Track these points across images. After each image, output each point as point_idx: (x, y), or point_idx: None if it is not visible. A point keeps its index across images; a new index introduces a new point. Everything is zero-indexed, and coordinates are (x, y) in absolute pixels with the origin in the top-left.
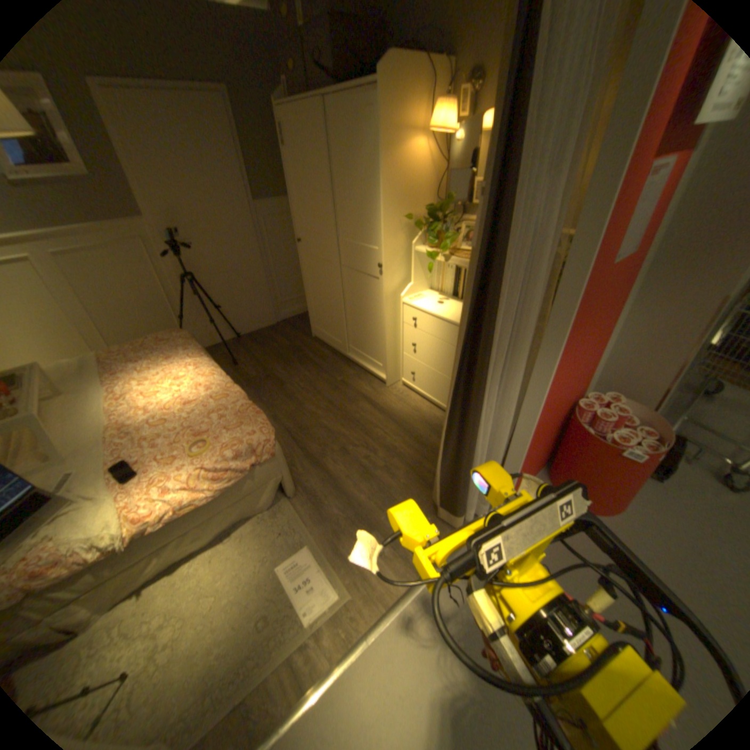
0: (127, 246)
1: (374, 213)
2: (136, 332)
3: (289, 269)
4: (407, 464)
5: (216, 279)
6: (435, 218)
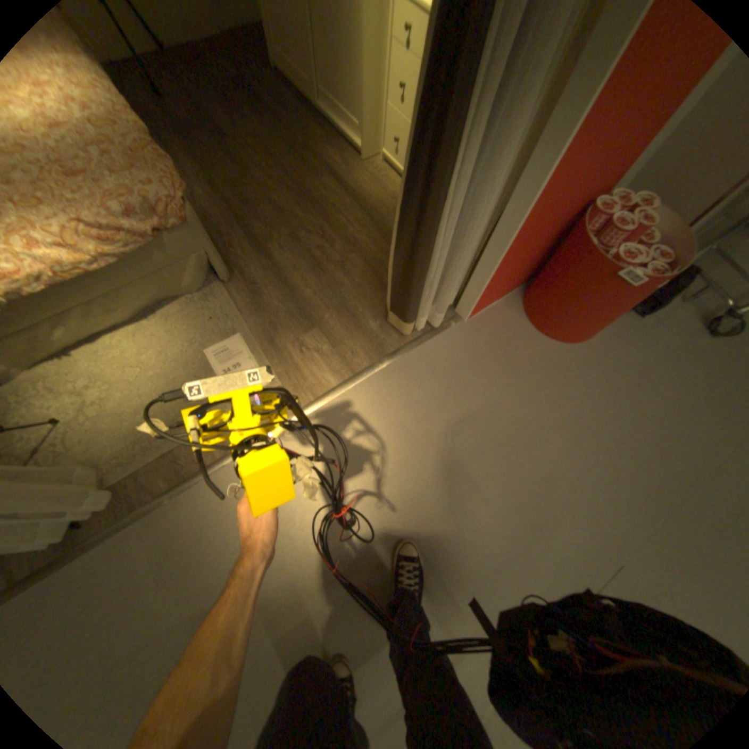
0: None
1: None
2: None
3: None
4: (367, 262)
5: None
6: None
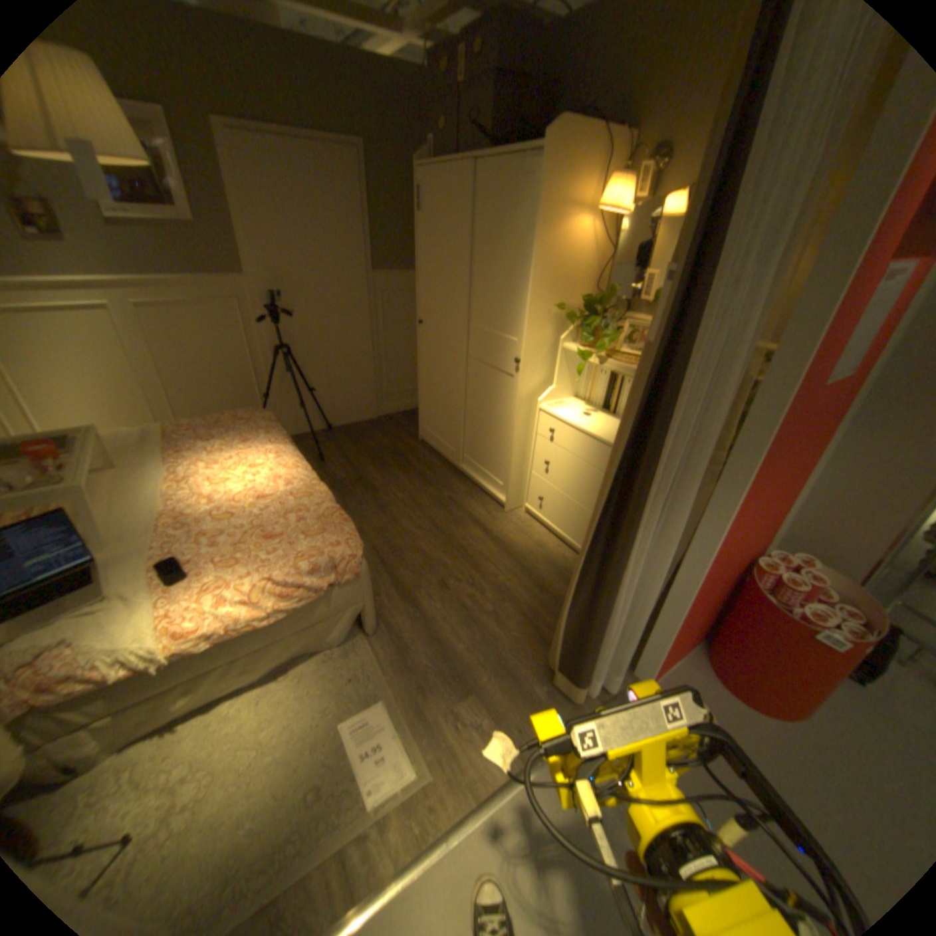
0: (220, 306)
1: (518, 297)
2: (211, 407)
3: (402, 355)
4: (523, 613)
5: (314, 356)
6: (593, 312)
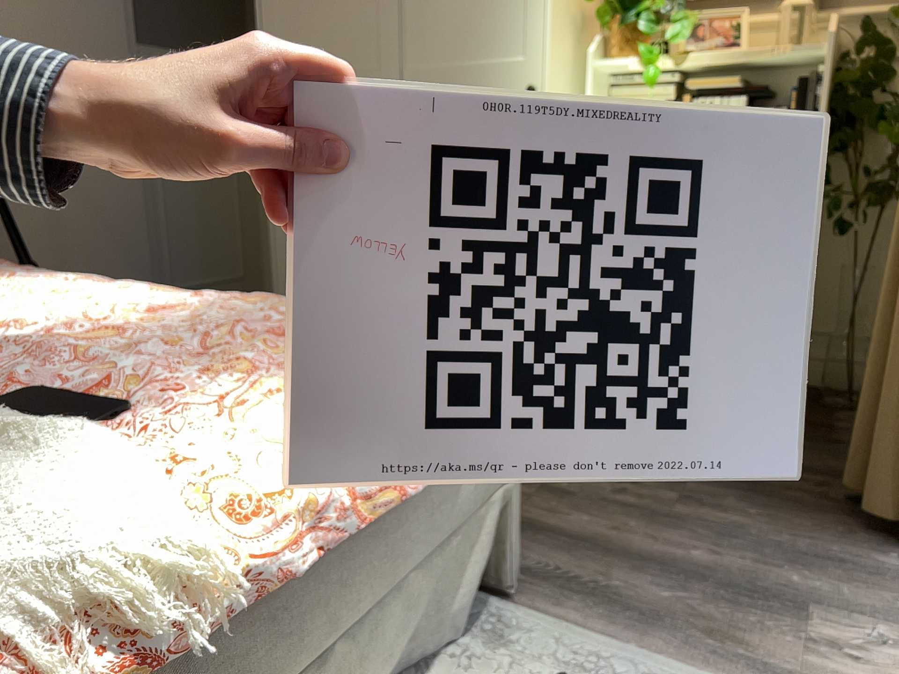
0: None
1: None
2: None
3: (198, 212)
4: (730, 492)
5: None
6: (630, 6)
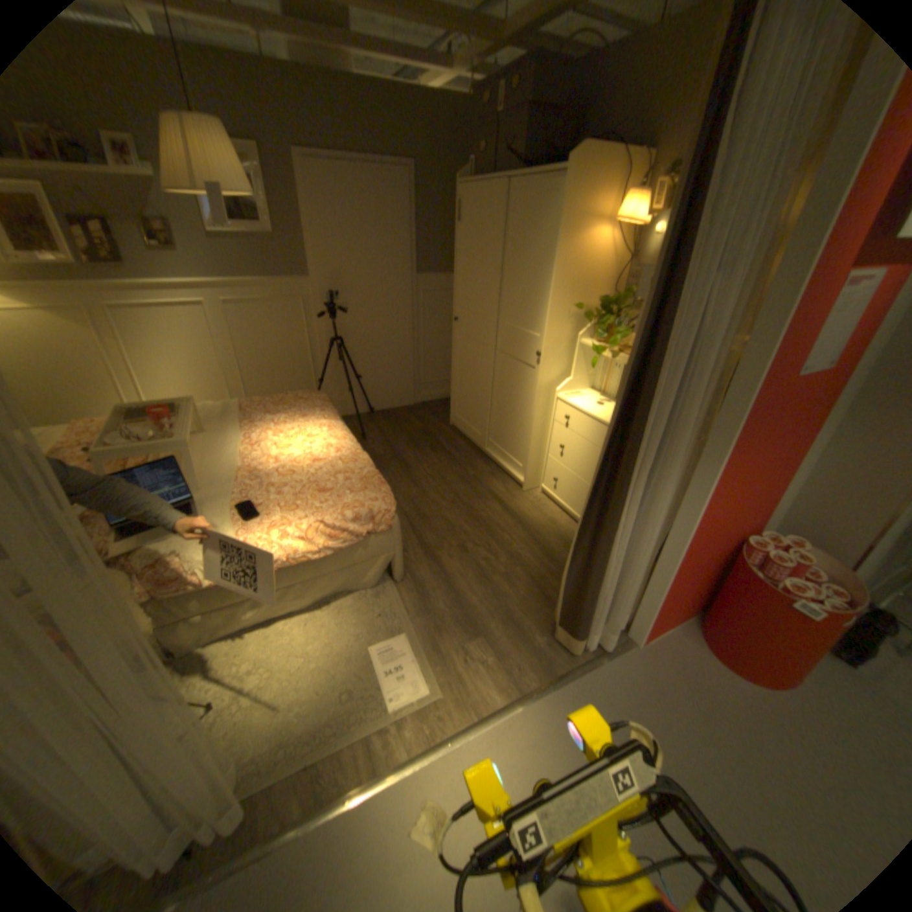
0: (288, 303)
1: (541, 298)
2: (275, 389)
3: (438, 349)
4: (531, 576)
5: (362, 347)
6: (608, 311)
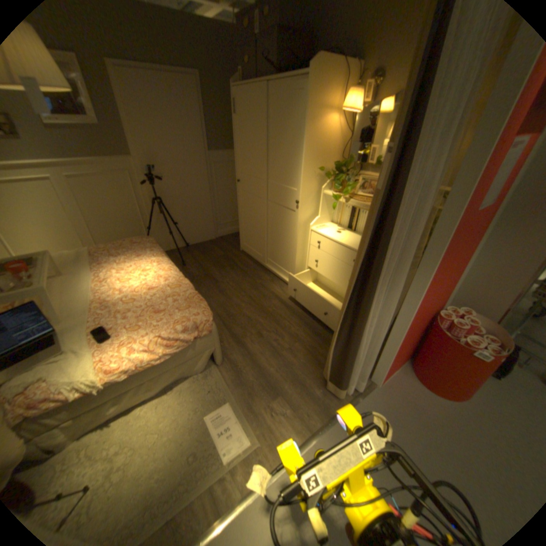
0: (118, 175)
1: (296, 164)
2: (116, 236)
3: (228, 201)
4: (306, 348)
5: (176, 203)
6: (340, 171)
